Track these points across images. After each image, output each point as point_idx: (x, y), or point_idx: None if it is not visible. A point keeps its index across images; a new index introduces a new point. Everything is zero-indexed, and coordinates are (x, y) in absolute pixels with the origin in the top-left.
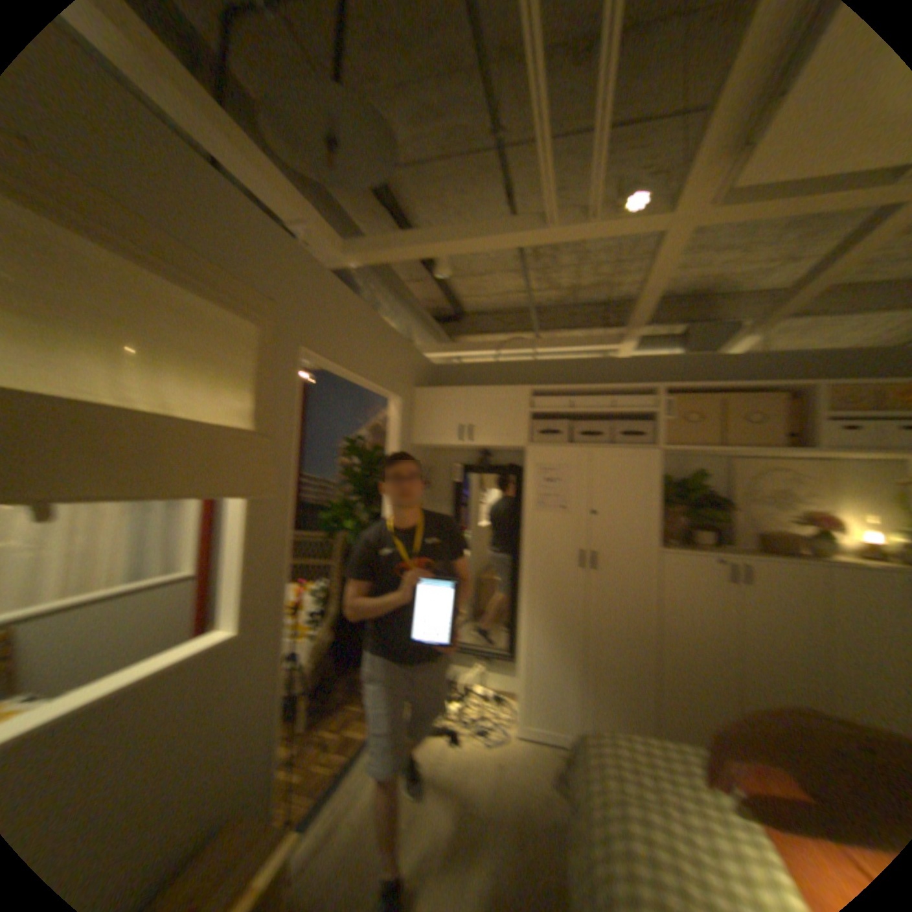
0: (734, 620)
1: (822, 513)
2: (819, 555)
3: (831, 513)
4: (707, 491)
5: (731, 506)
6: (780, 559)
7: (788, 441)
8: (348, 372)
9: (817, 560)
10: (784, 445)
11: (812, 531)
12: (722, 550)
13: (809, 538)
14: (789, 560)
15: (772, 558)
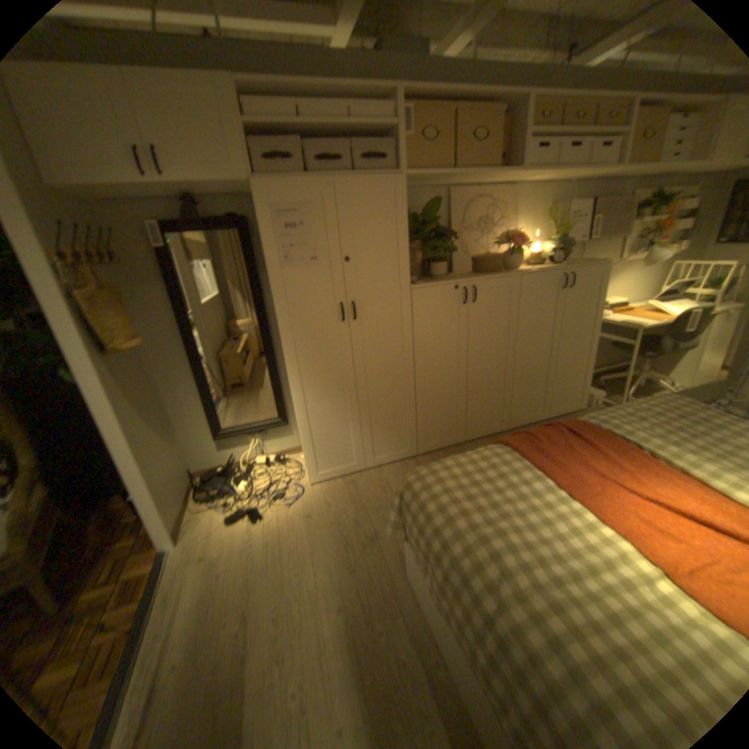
0: (462, 333)
1: (509, 233)
2: (512, 267)
3: (514, 231)
4: (435, 223)
5: (455, 235)
6: (494, 275)
7: (500, 162)
8: None
9: (513, 271)
10: (497, 166)
11: (502, 249)
12: (450, 277)
13: (505, 254)
14: (499, 274)
15: (489, 275)
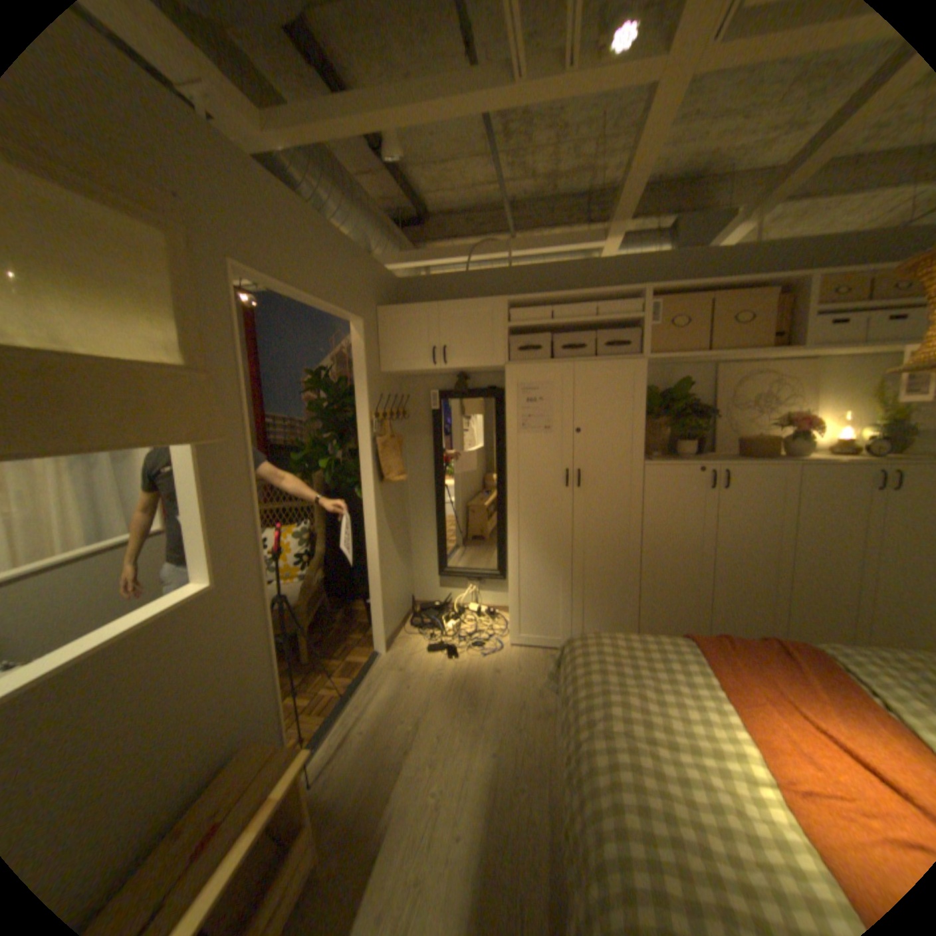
0: (713, 523)
1: (803, 414)
2: (796, 455)
3: (812, 412)
4: (693, 400)
5: (716, 413)
6: (759, 462)
7: (777, 341)
8: (297, 291)
9: (794, 460)
10: (772, 345)
11: (791, 432)
12: (705, 457)
13: (788, 439)
14: (768, 461)
15: (752, 461)
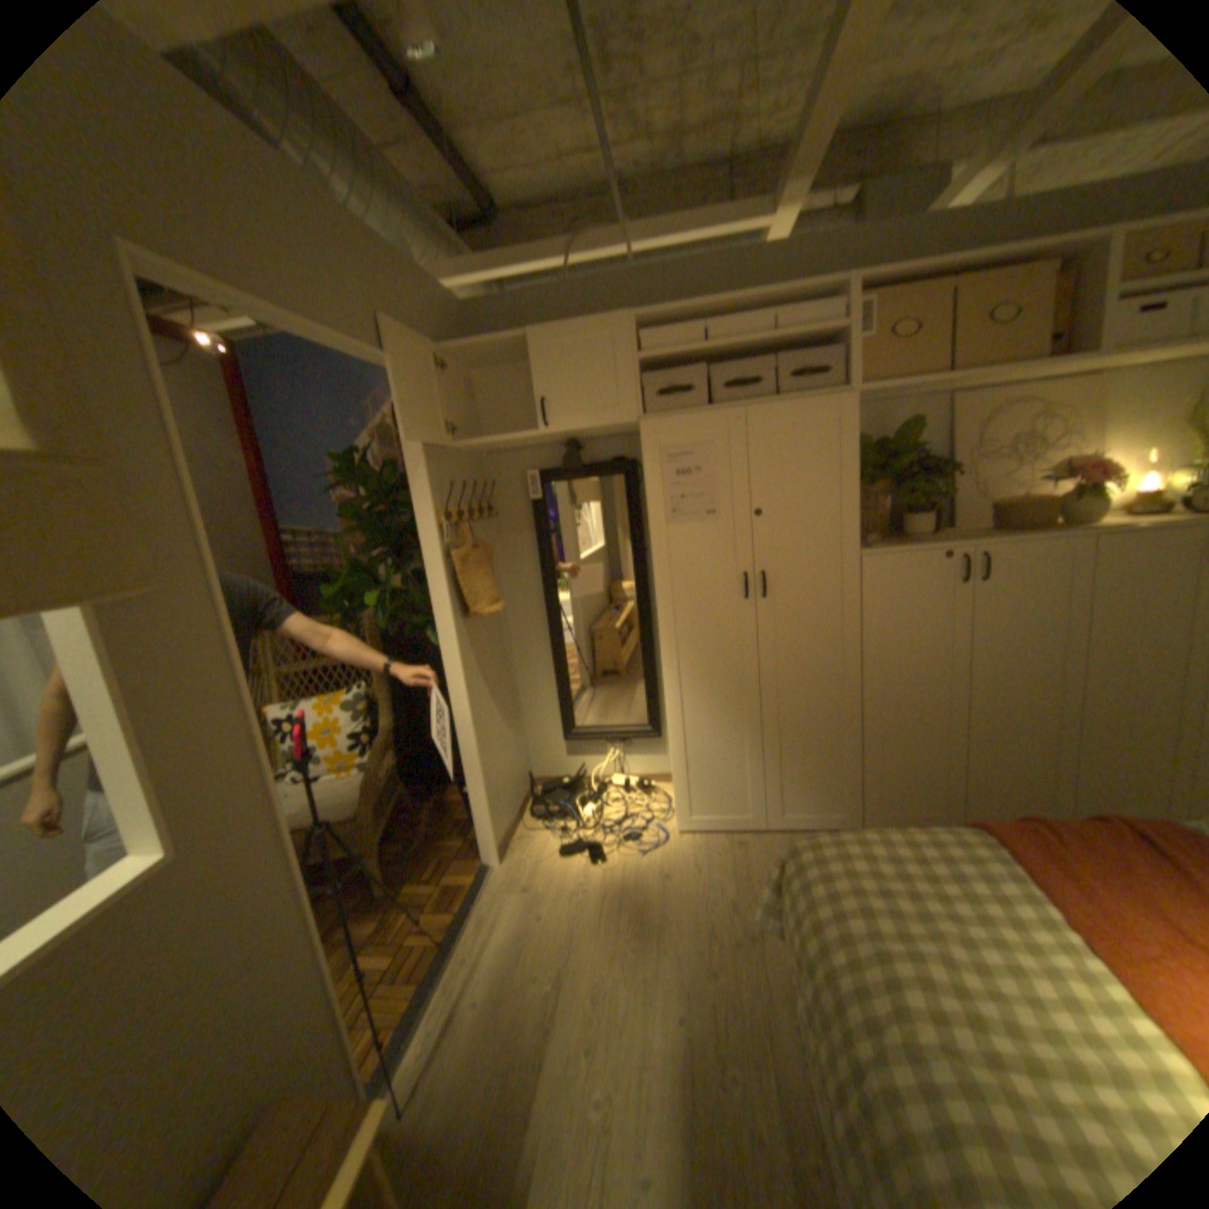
0: (963, 632)
1: (1083, 458)
2: (1082, 520)
3: (1096, 455)
4: (921, 451)
5: (958, 468)
6: (1033, 536)
7: (1051, 348)
8: (280, 311)
9: (1082, 528)
10: (1044, 355)
11: (1067, 487)
12: (945, 535)
13: (1068, 498)
14: (1045, 534)
15: (1021, 535)
